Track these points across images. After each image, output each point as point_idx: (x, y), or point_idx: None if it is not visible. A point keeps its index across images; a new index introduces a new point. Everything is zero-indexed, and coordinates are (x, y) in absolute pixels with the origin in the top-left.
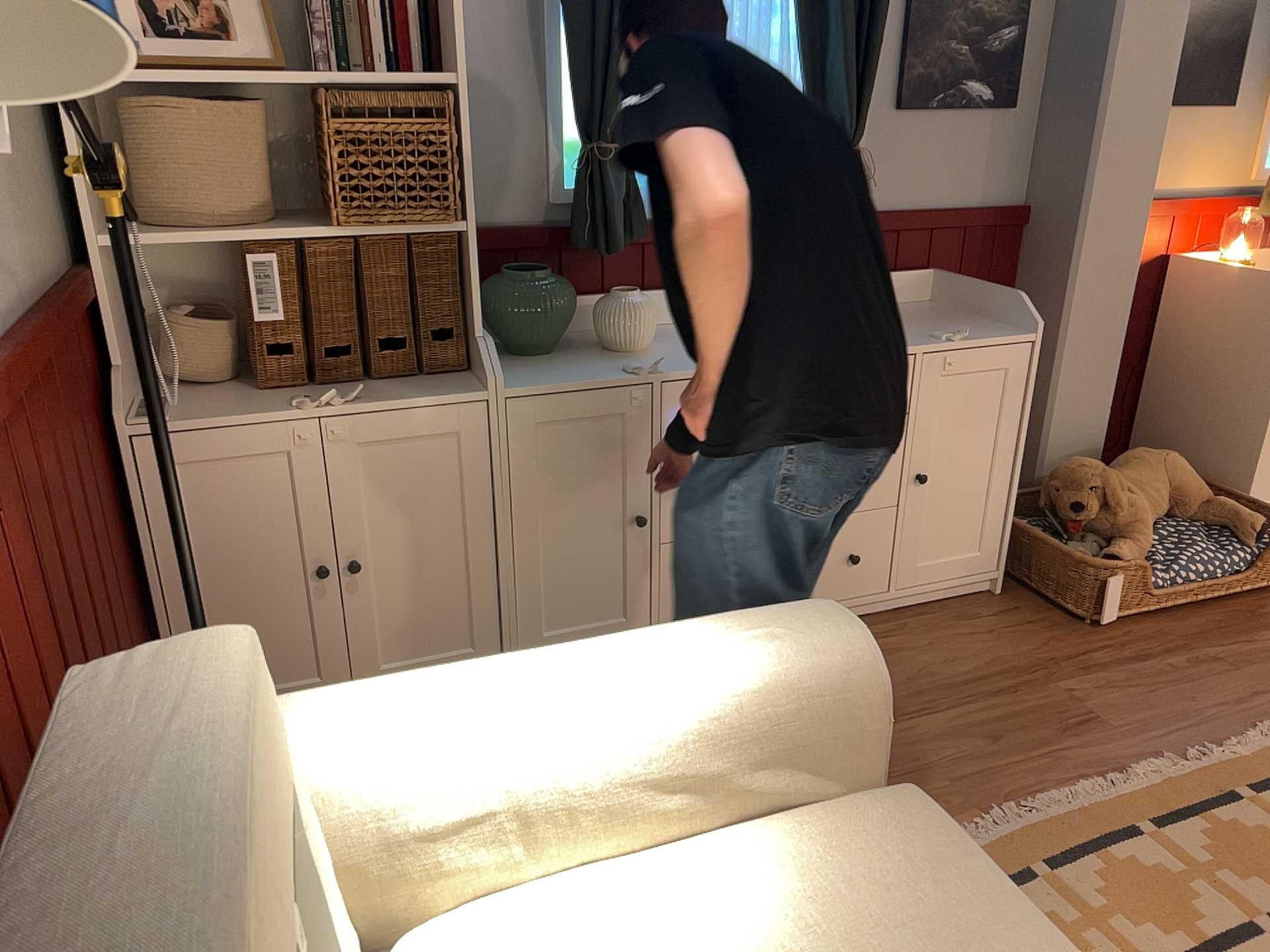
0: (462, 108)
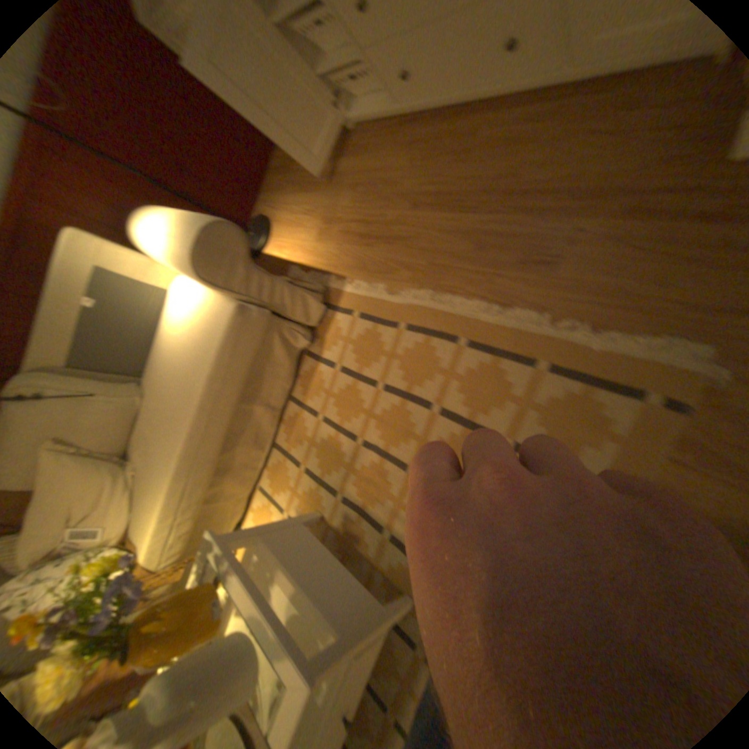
0: None
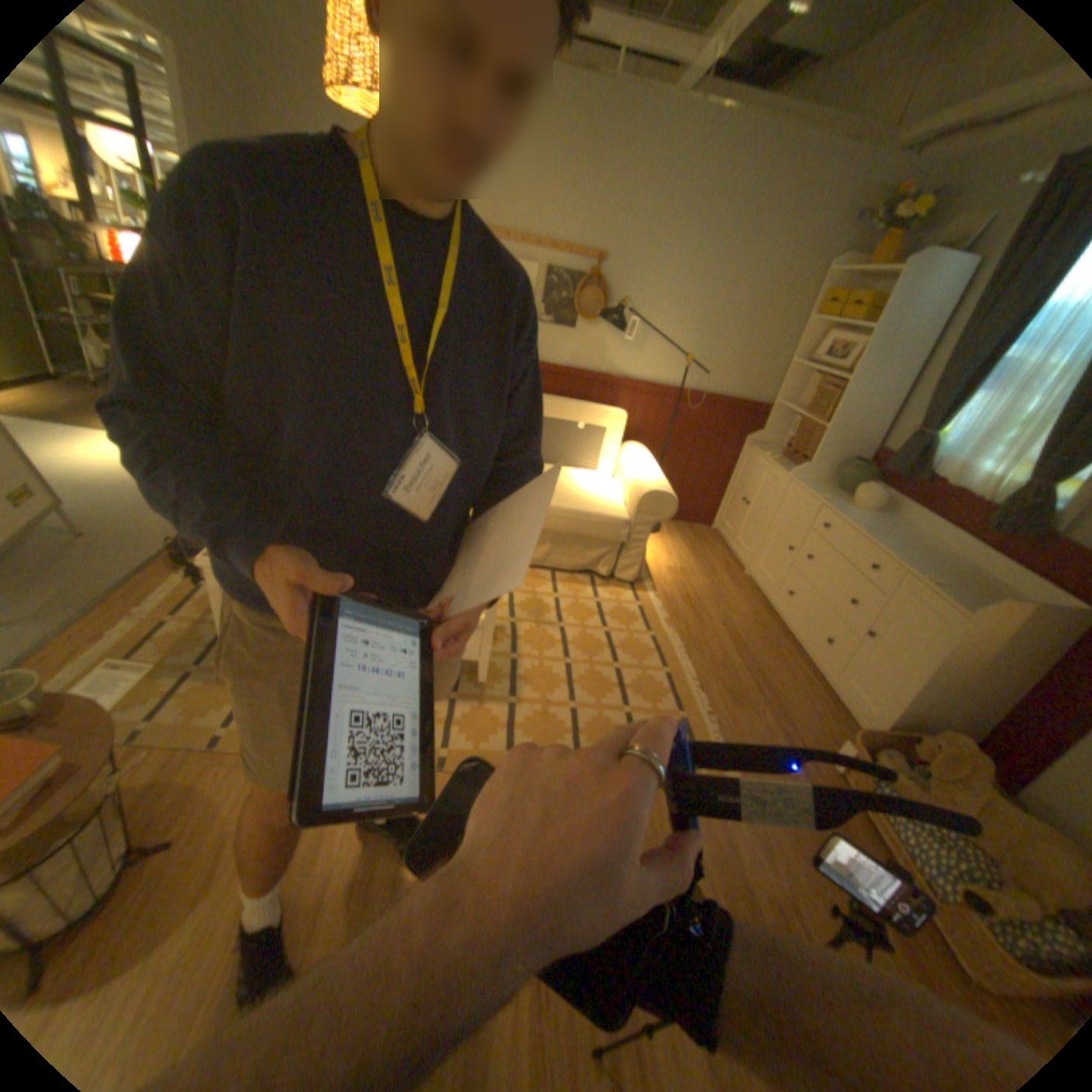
0: (854, 391)
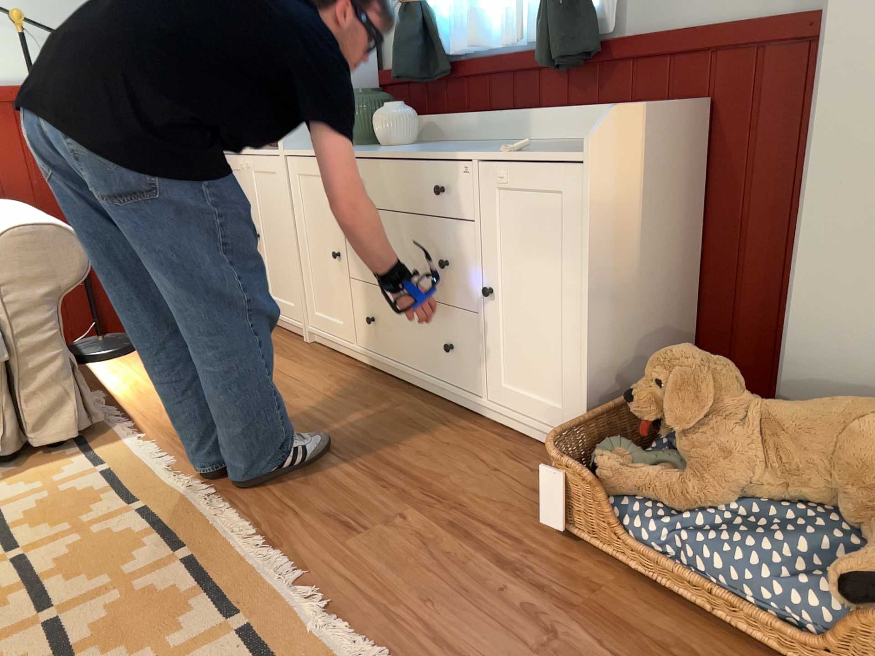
0: None
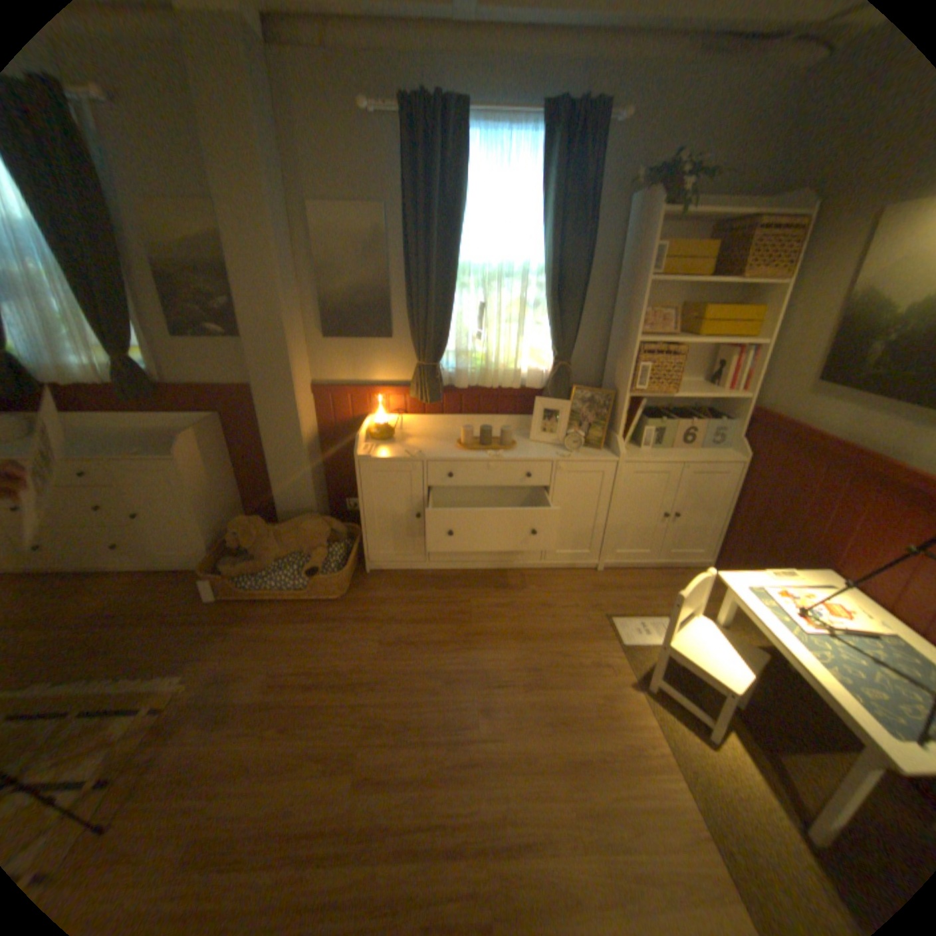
0: None
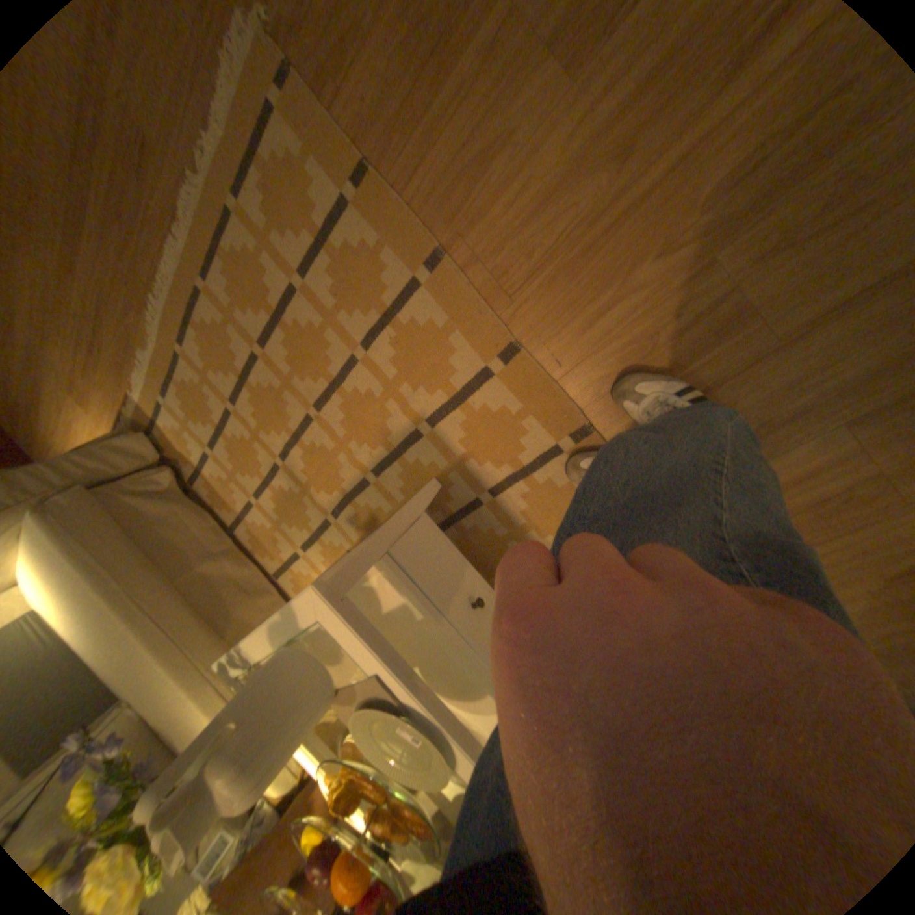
0: None
